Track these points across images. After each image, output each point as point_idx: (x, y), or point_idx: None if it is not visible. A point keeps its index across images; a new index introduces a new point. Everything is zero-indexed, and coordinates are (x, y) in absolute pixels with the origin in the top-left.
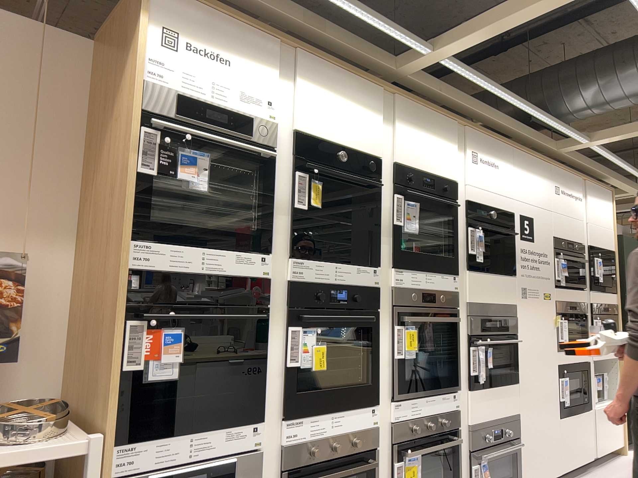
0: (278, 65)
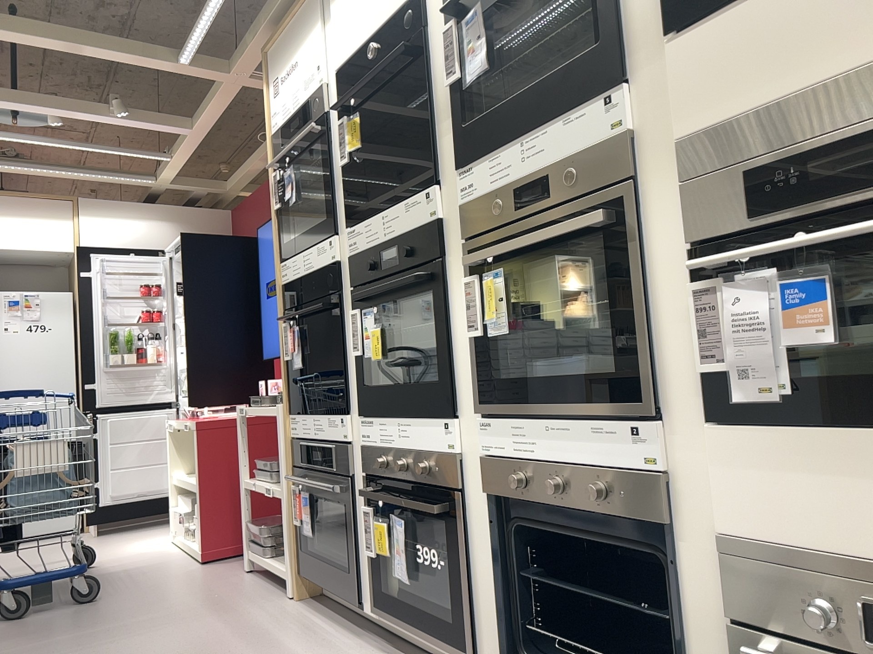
0: (315, 11)
